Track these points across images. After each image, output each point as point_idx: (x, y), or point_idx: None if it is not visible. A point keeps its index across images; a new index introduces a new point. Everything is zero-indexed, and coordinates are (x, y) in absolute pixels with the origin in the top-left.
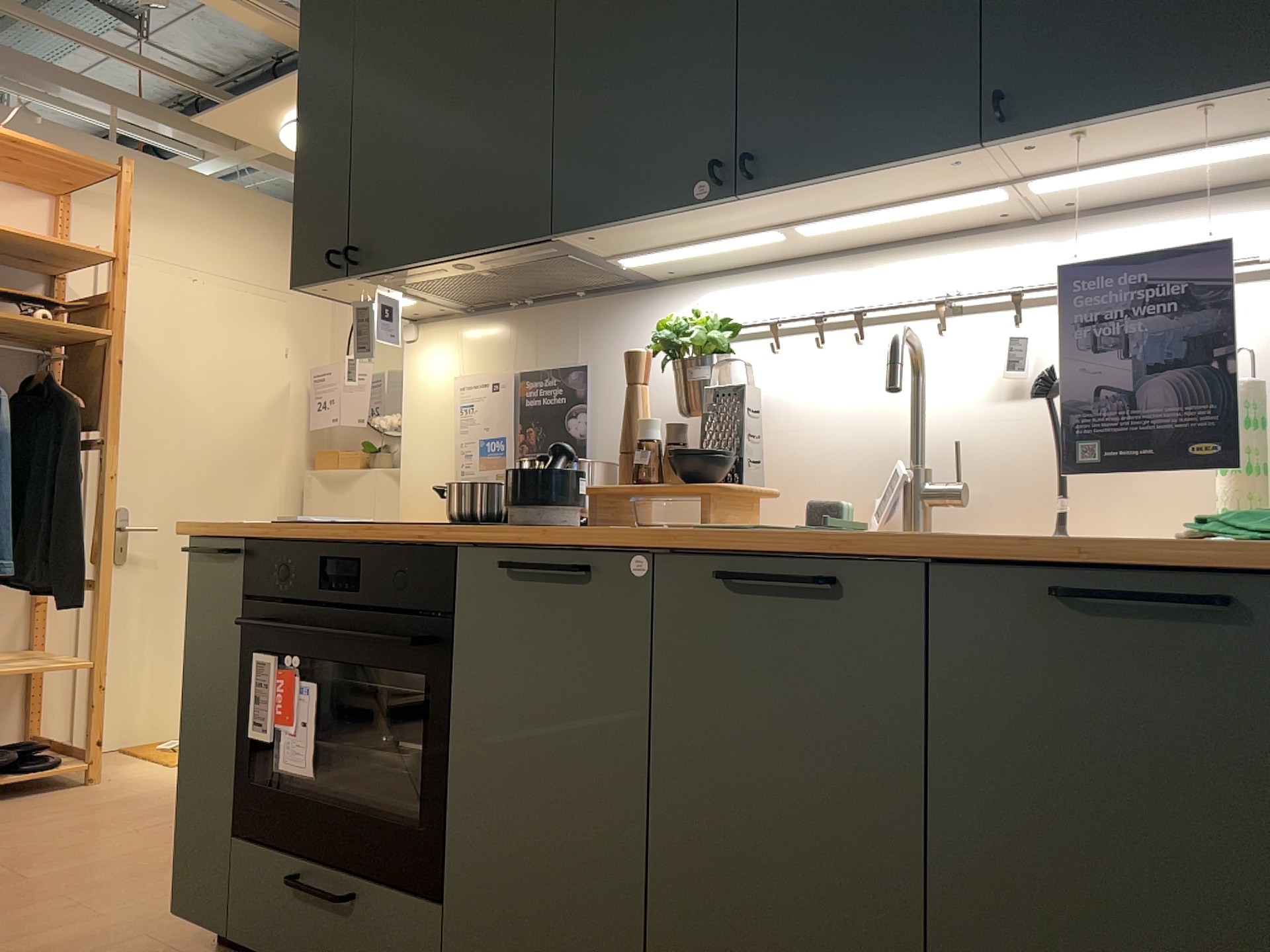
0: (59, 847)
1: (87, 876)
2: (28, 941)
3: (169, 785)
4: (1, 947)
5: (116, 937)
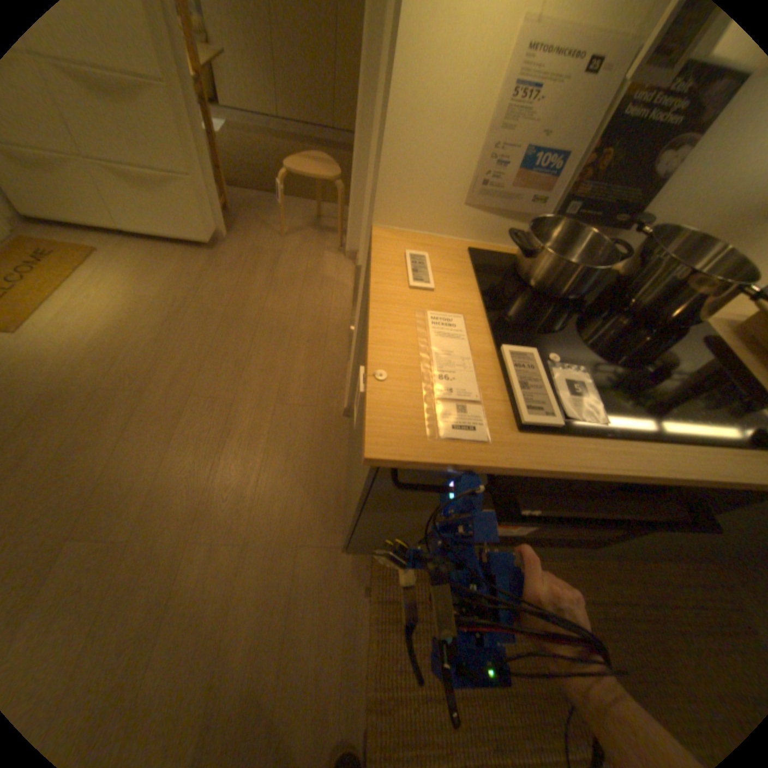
0: (89, 490)
1: (169, 512)
2: (236, 601)
3: (55, 364)
4: (229, 619)
5: (284, 559)
